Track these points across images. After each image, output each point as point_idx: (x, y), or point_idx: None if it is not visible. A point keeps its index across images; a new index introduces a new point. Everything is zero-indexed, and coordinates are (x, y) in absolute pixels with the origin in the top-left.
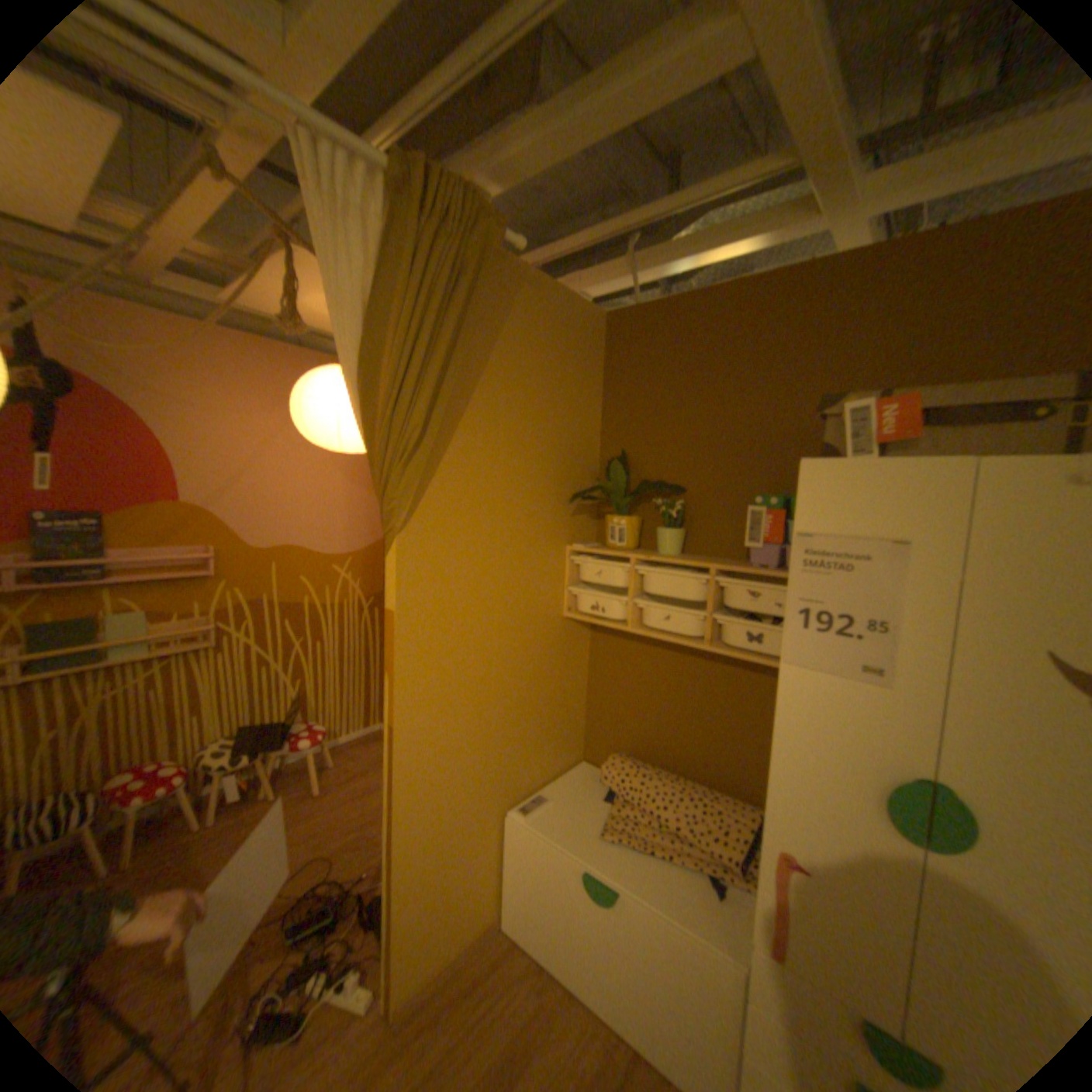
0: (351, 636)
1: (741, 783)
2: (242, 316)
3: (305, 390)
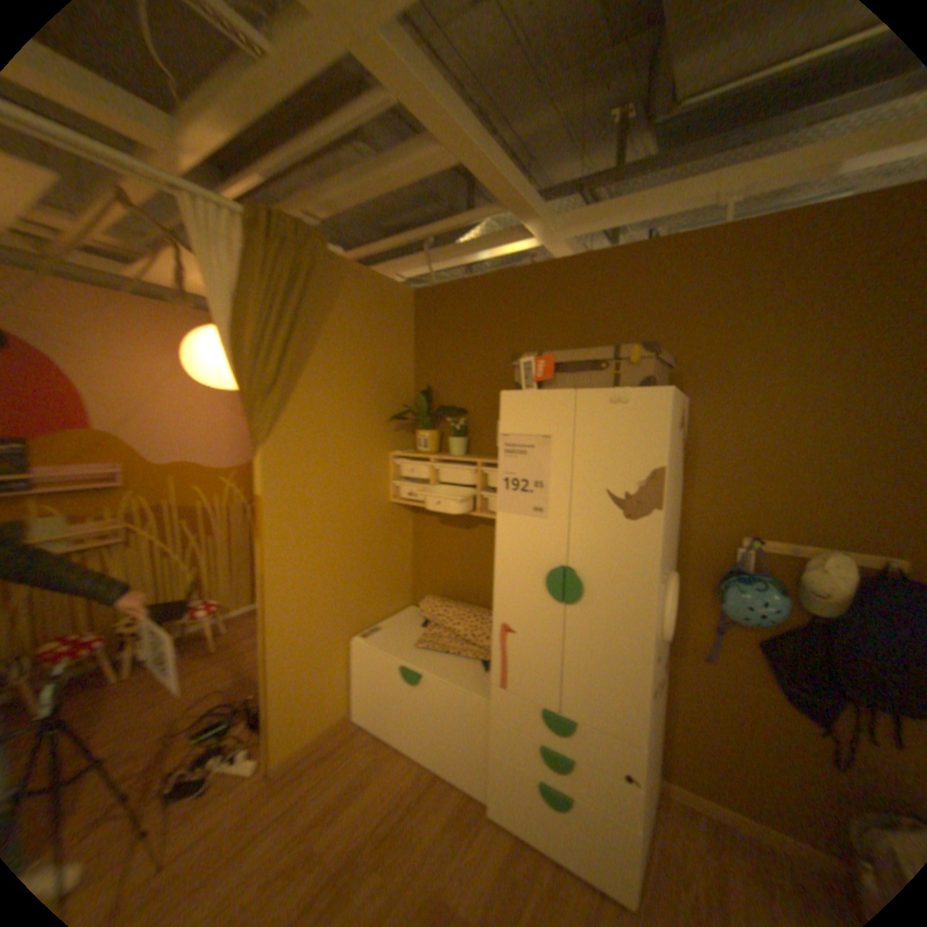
0: (236, 533)
1: None
2: (135, 282)
3: (191, 343)
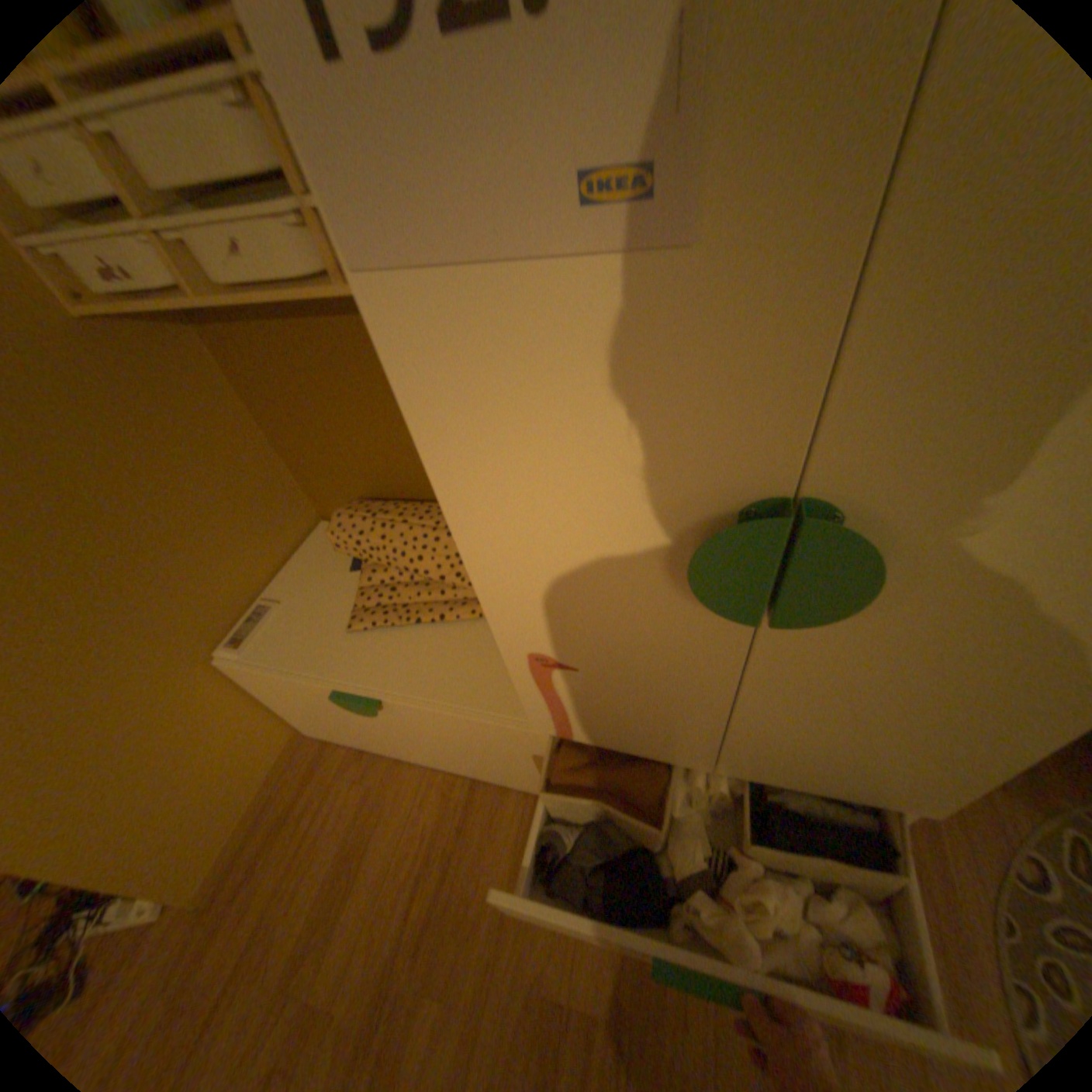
0: None
1: None
2: None
3: None
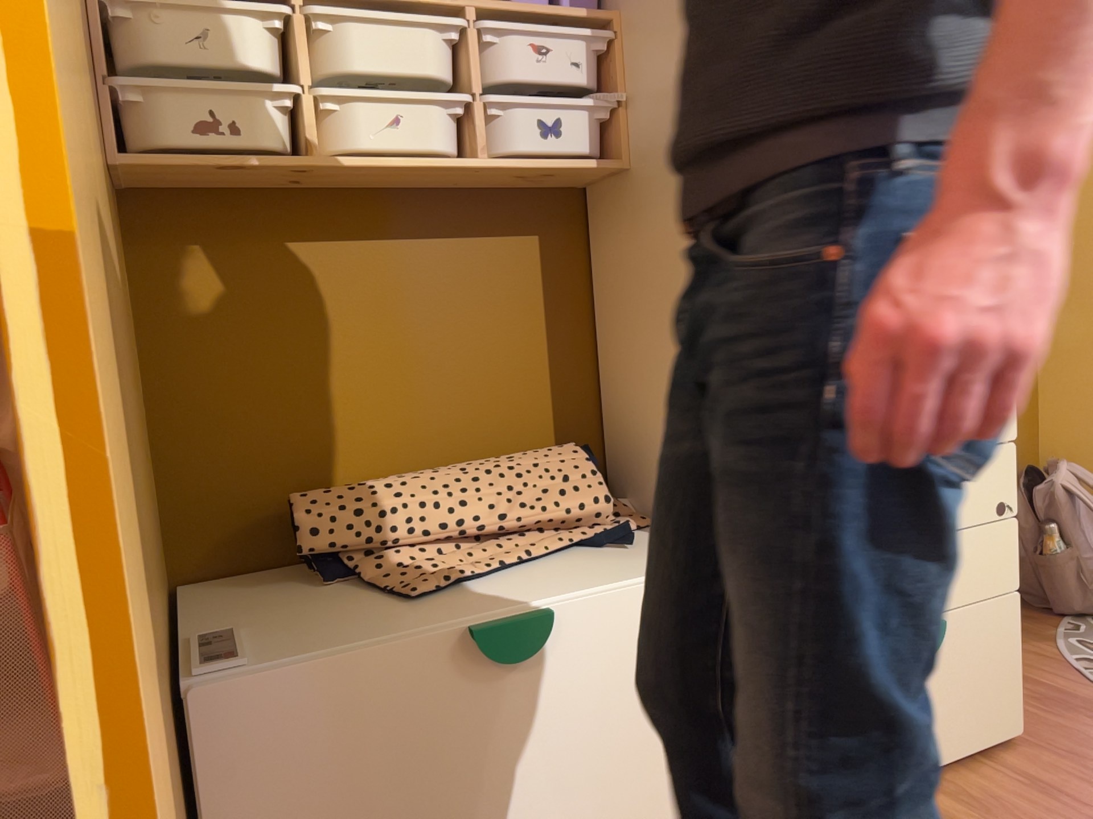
0: None
1: (516, 431)
2: None
3: None
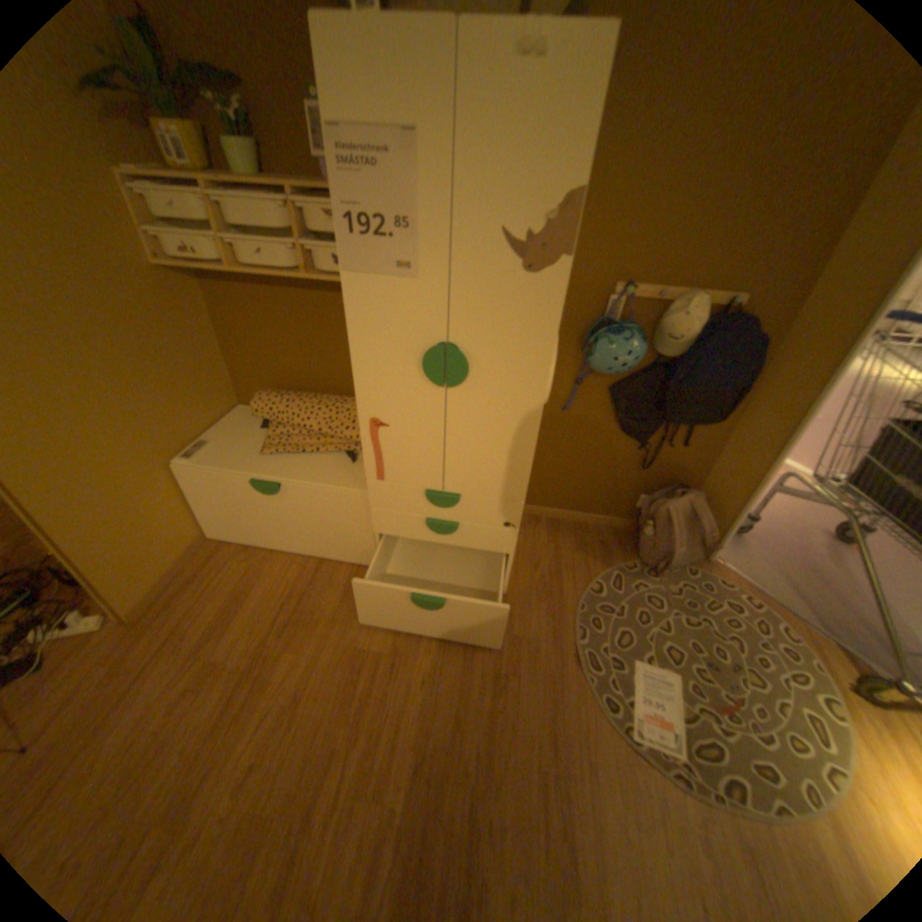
0: None
1: None
2: None
3: None
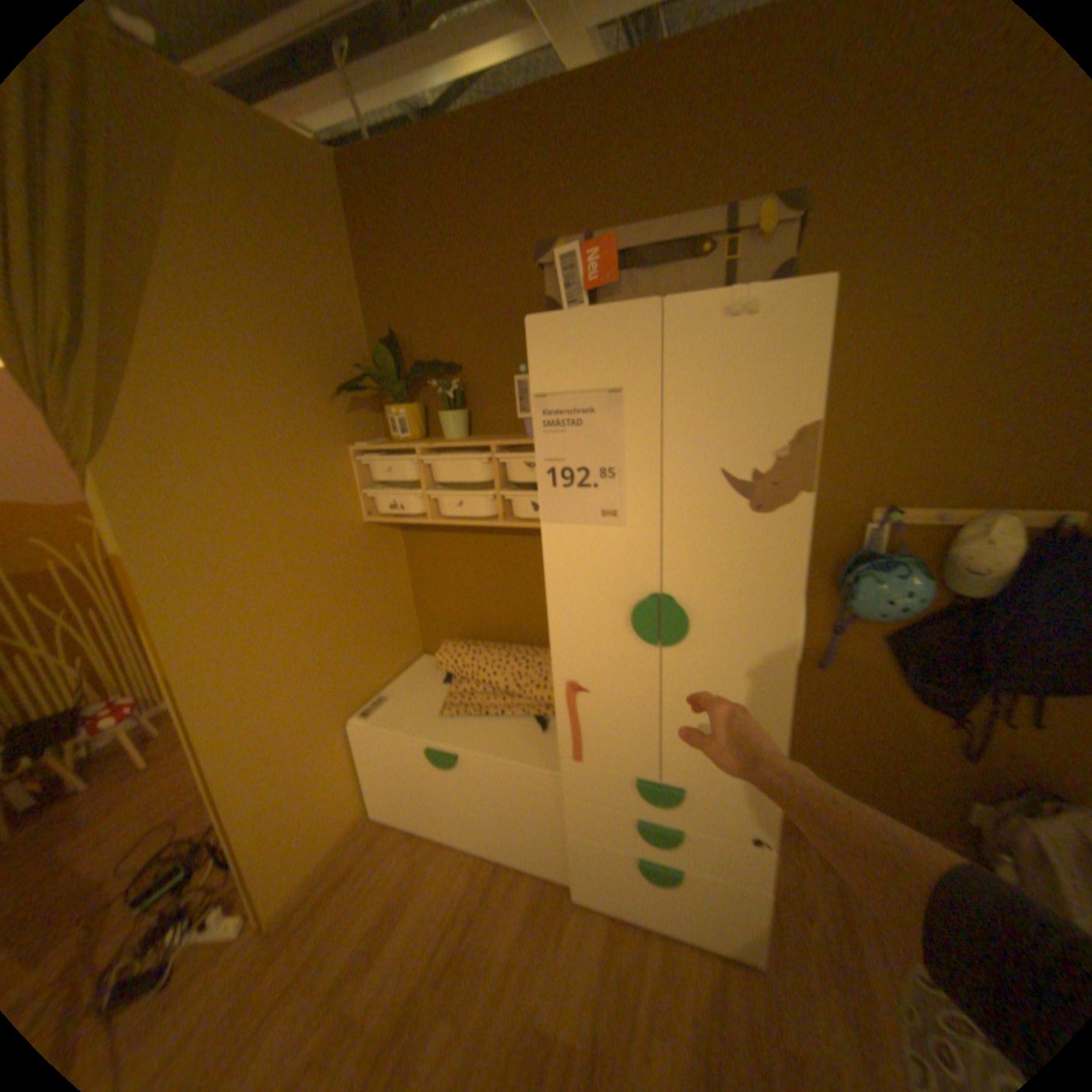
0: None
1: None
2: None
3: None
